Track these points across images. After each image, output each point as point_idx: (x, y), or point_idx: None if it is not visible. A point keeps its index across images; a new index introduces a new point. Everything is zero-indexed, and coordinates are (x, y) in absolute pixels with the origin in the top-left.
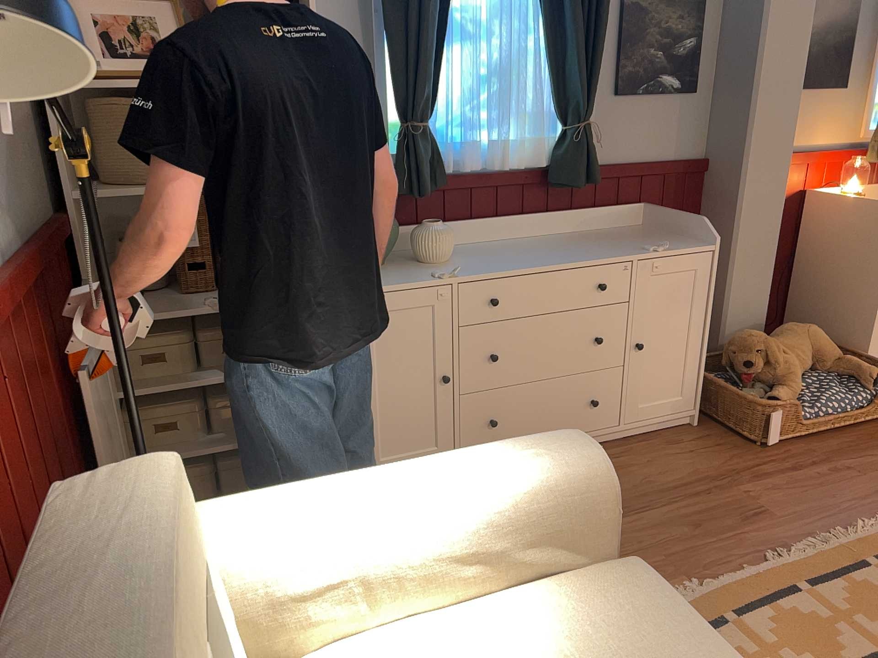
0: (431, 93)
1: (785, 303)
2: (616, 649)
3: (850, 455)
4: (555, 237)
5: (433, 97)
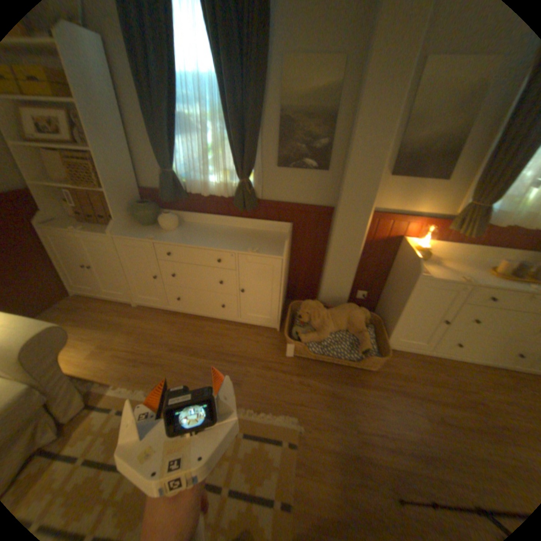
0: (169, 157)
1: (381, 291)
2: None
3: (321, 380)
4: (238, 230)
5: (172, 159)
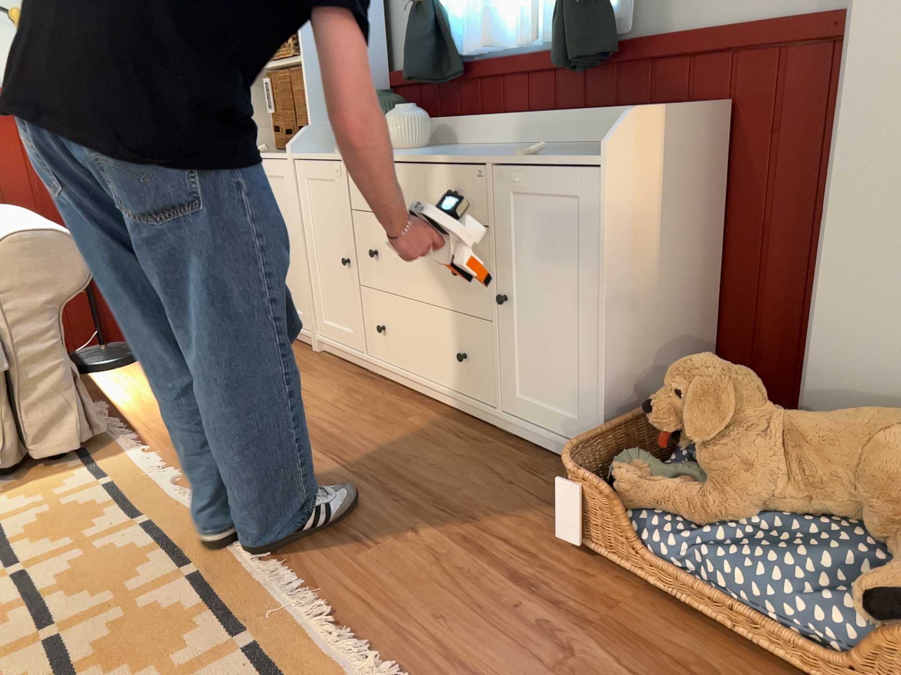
0: None
1: None
2: None
3: (631, 658)
4: (559, 145)
5: None
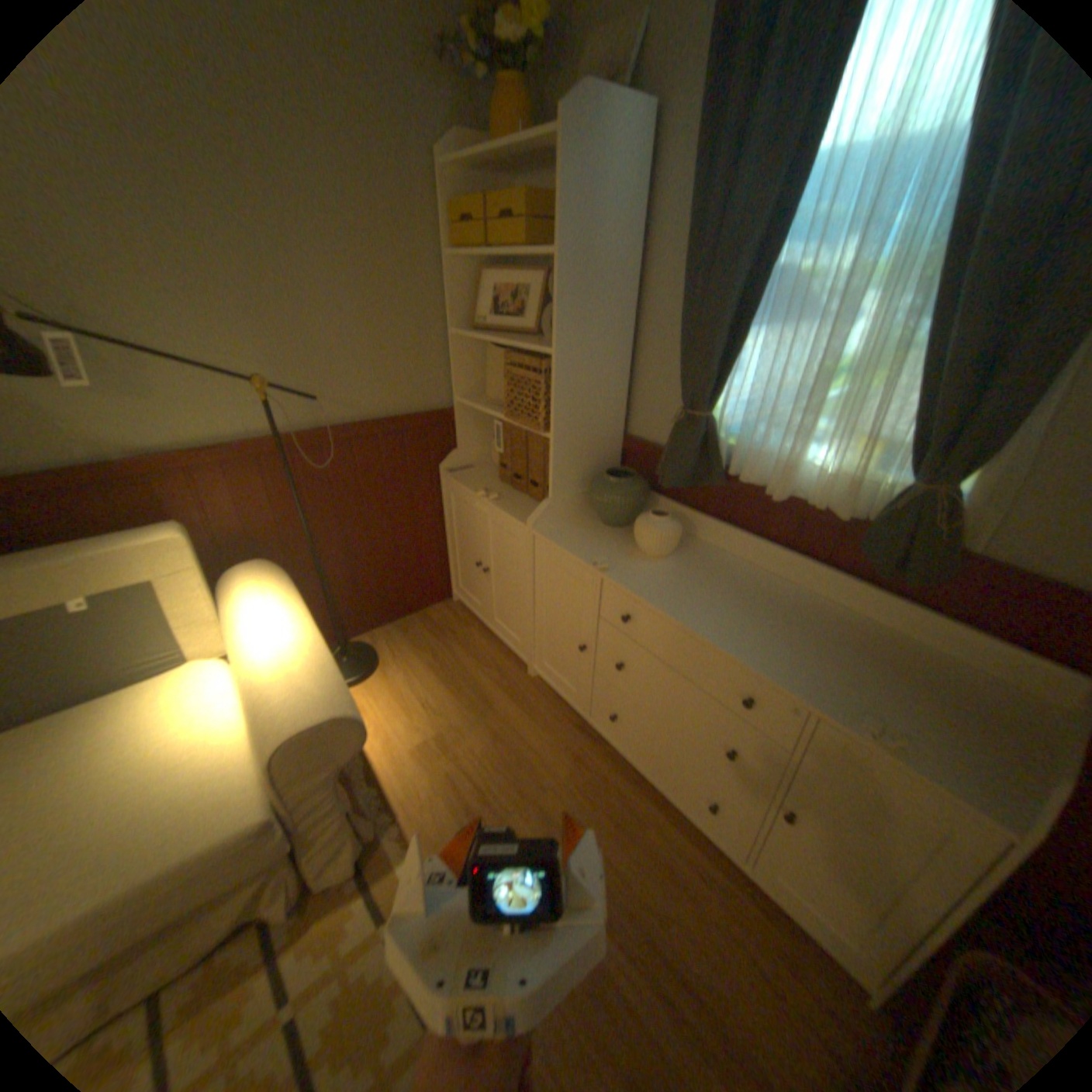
0: (713, 381)
1: None
2: (158, 807)
3: None
4: (846, 617)
5: (721, 385)
